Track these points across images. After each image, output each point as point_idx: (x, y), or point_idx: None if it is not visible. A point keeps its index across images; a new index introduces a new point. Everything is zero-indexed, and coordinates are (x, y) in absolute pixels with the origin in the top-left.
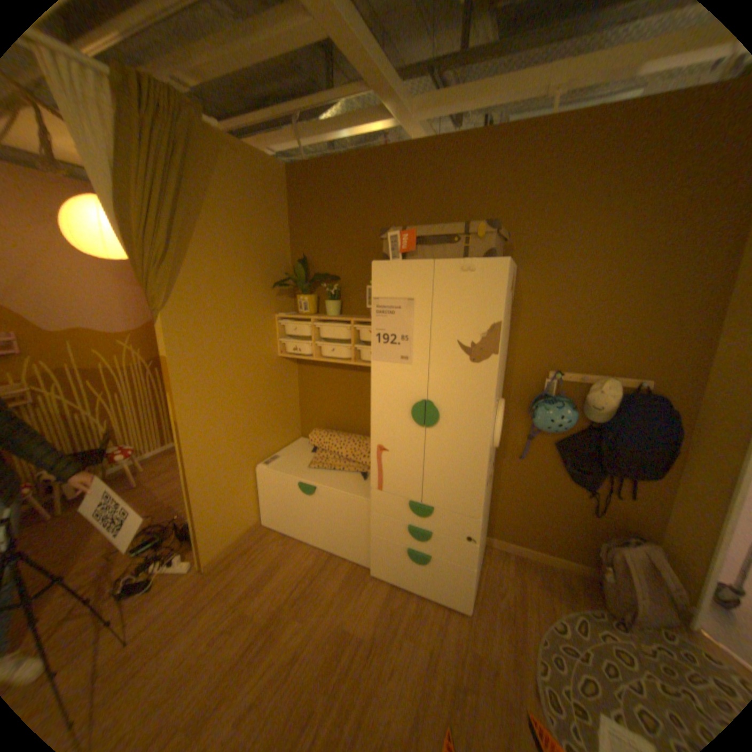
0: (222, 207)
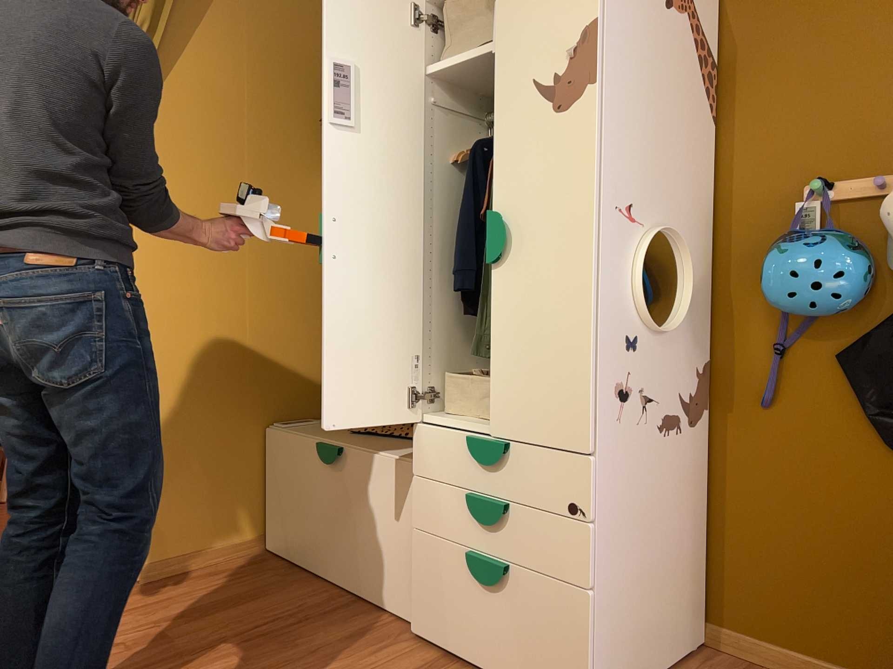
0: None
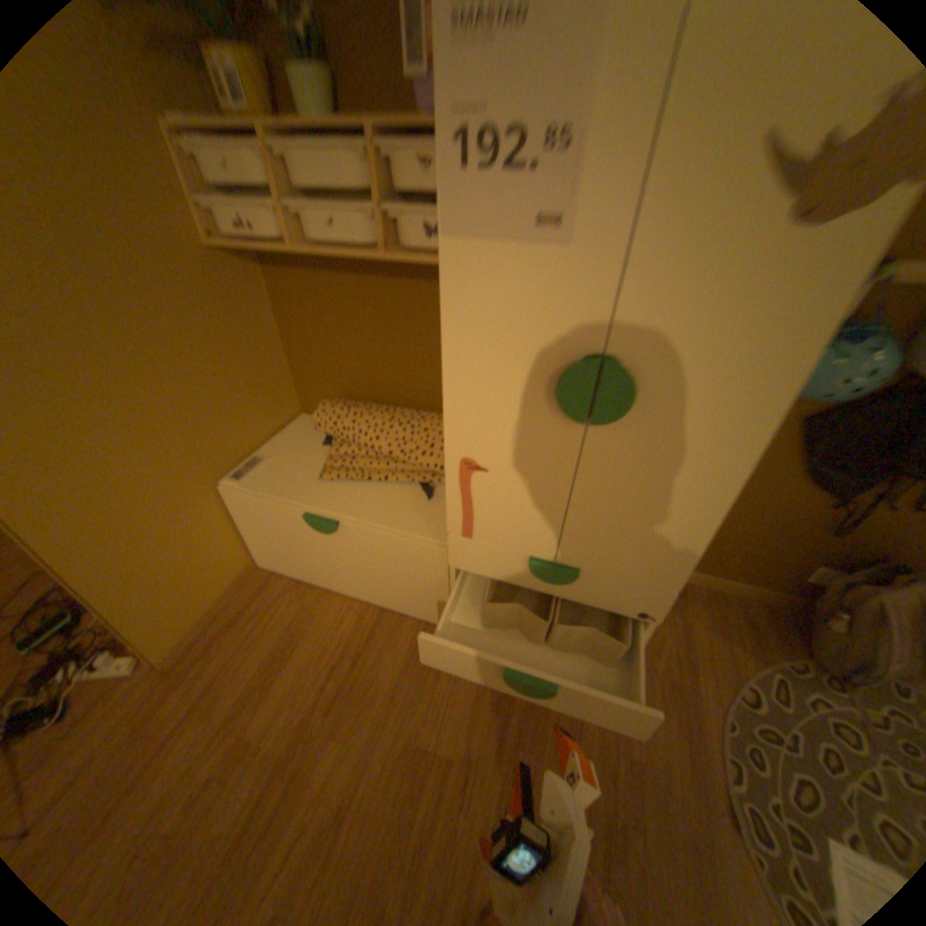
0: None
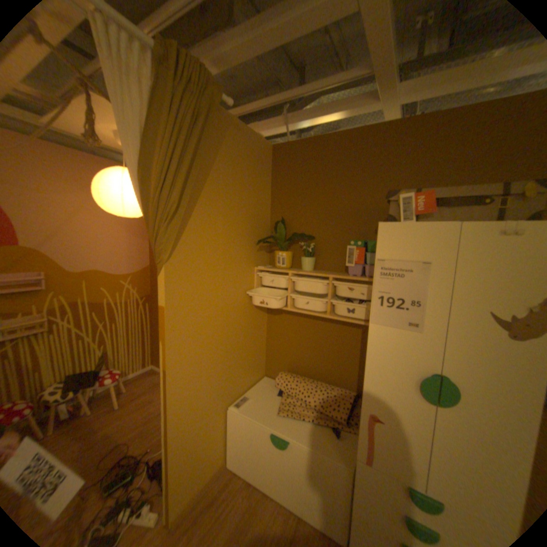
0: (224, 174)
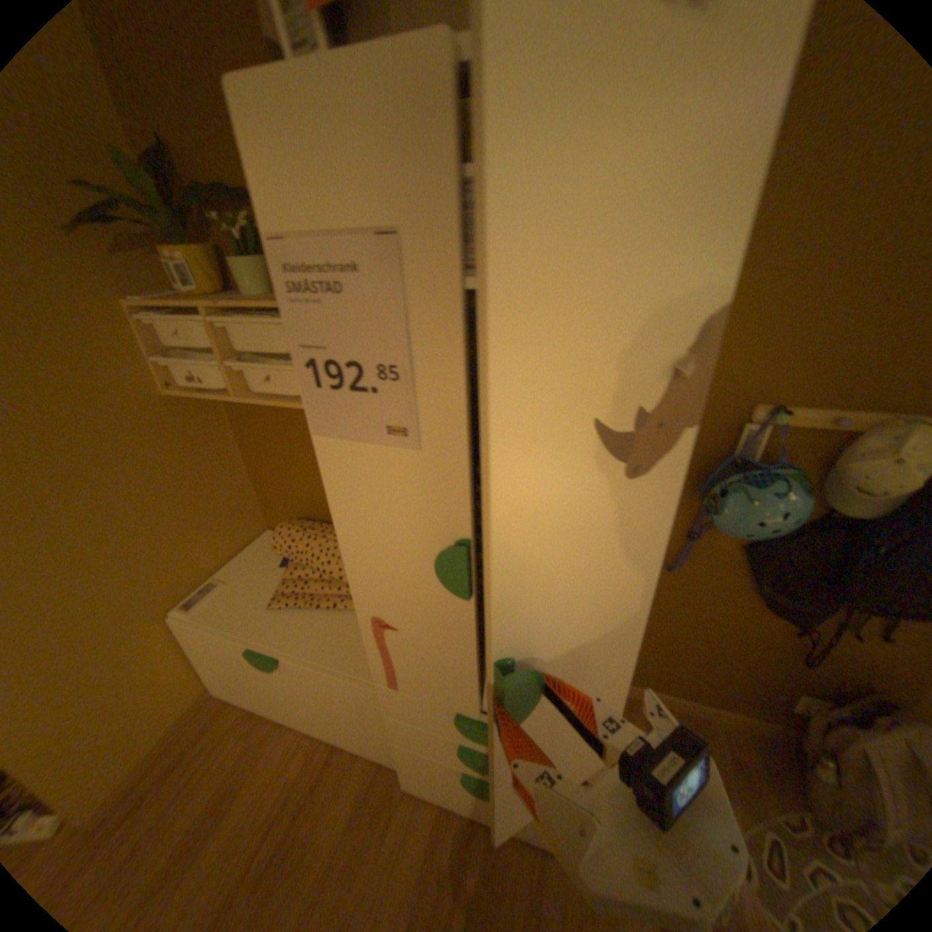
0: None
